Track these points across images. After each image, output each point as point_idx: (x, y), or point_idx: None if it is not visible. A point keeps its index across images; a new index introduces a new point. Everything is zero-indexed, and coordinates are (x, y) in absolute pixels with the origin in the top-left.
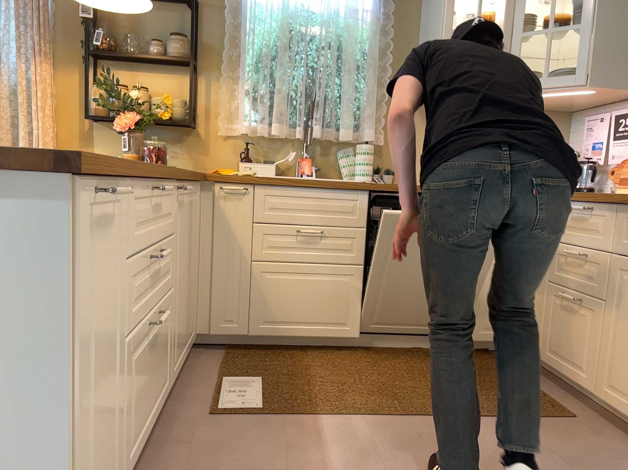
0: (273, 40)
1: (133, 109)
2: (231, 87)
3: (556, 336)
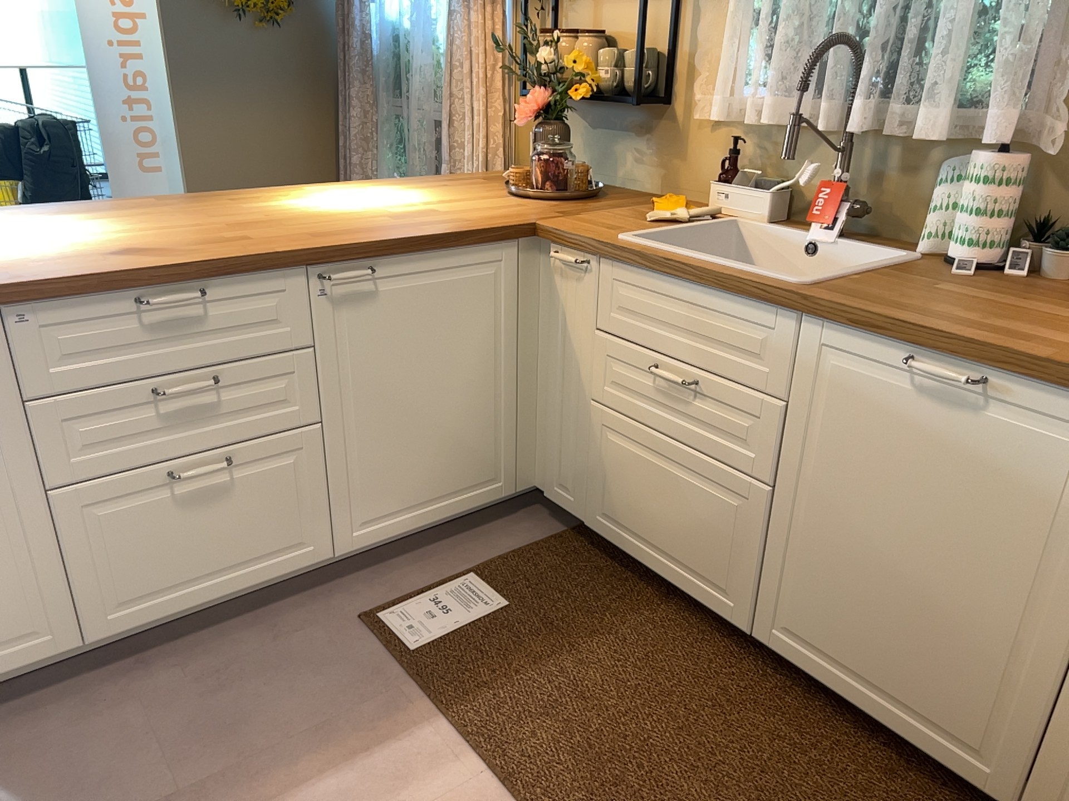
0: None
1: (540, 82)
2: (726, 11)
3: None
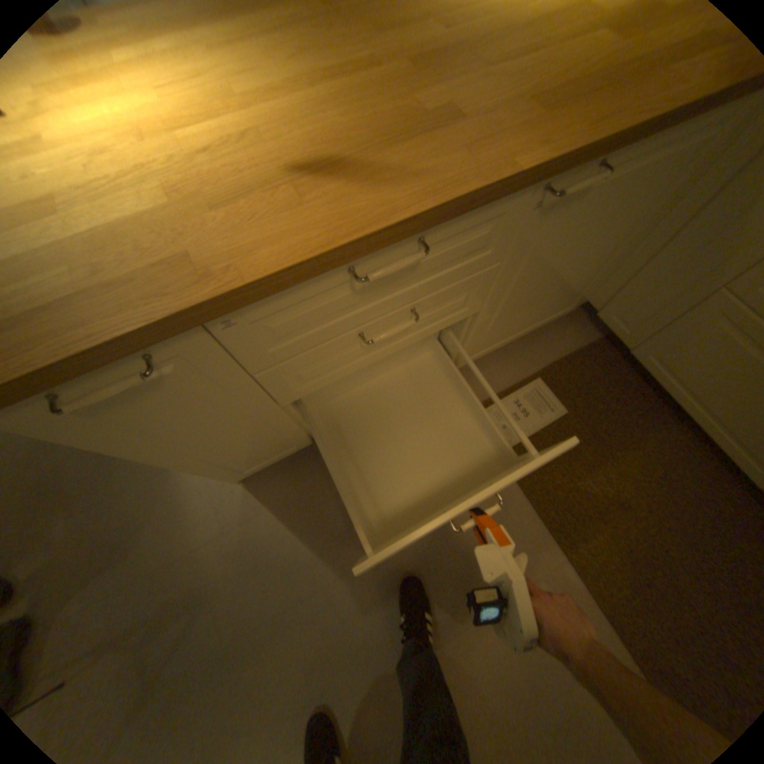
0: None
1: None
2: None
3: None
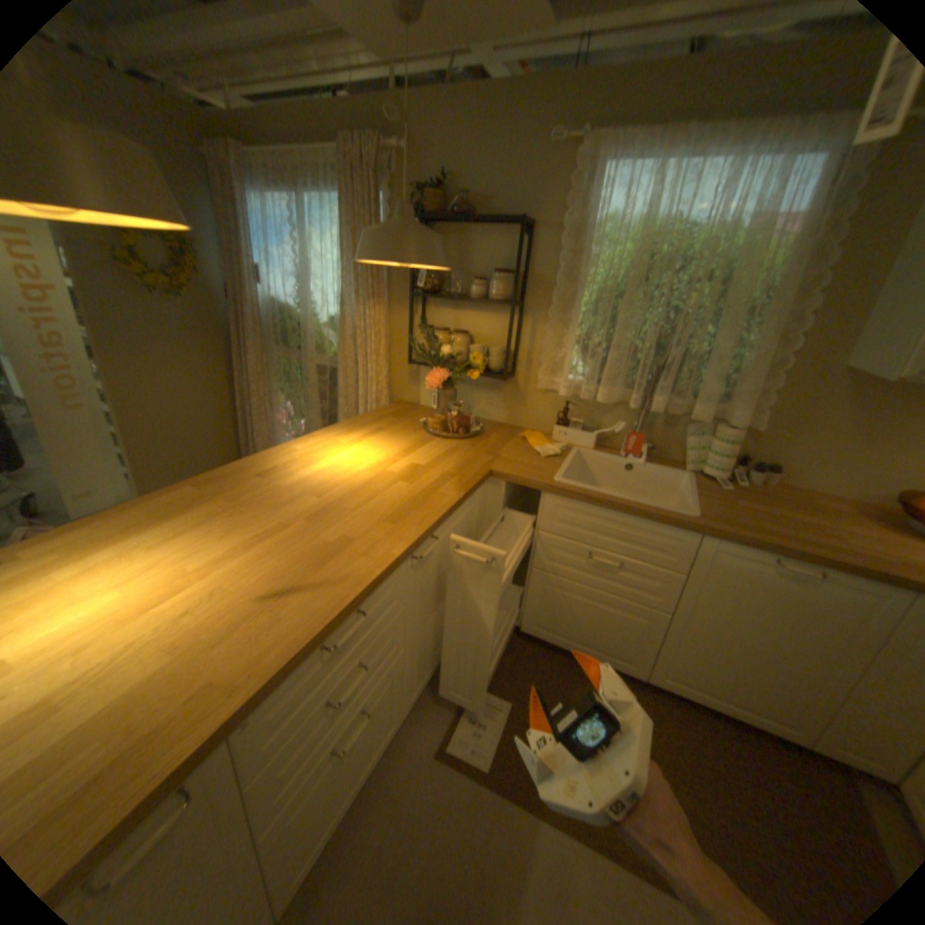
0: (623, 269)
1: (443, 365)
2: (558, 332)
3: None
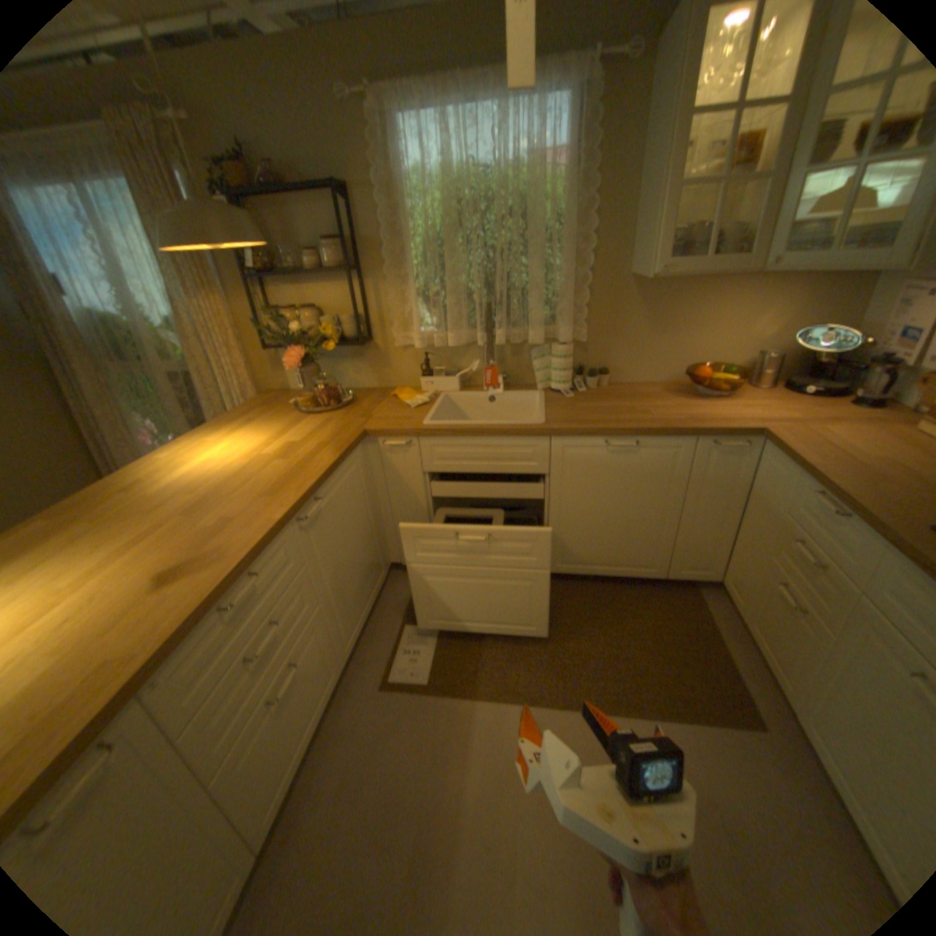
0: (438, 218)
1: (296, 342)
2: (399, 288)
3: (767, 618)
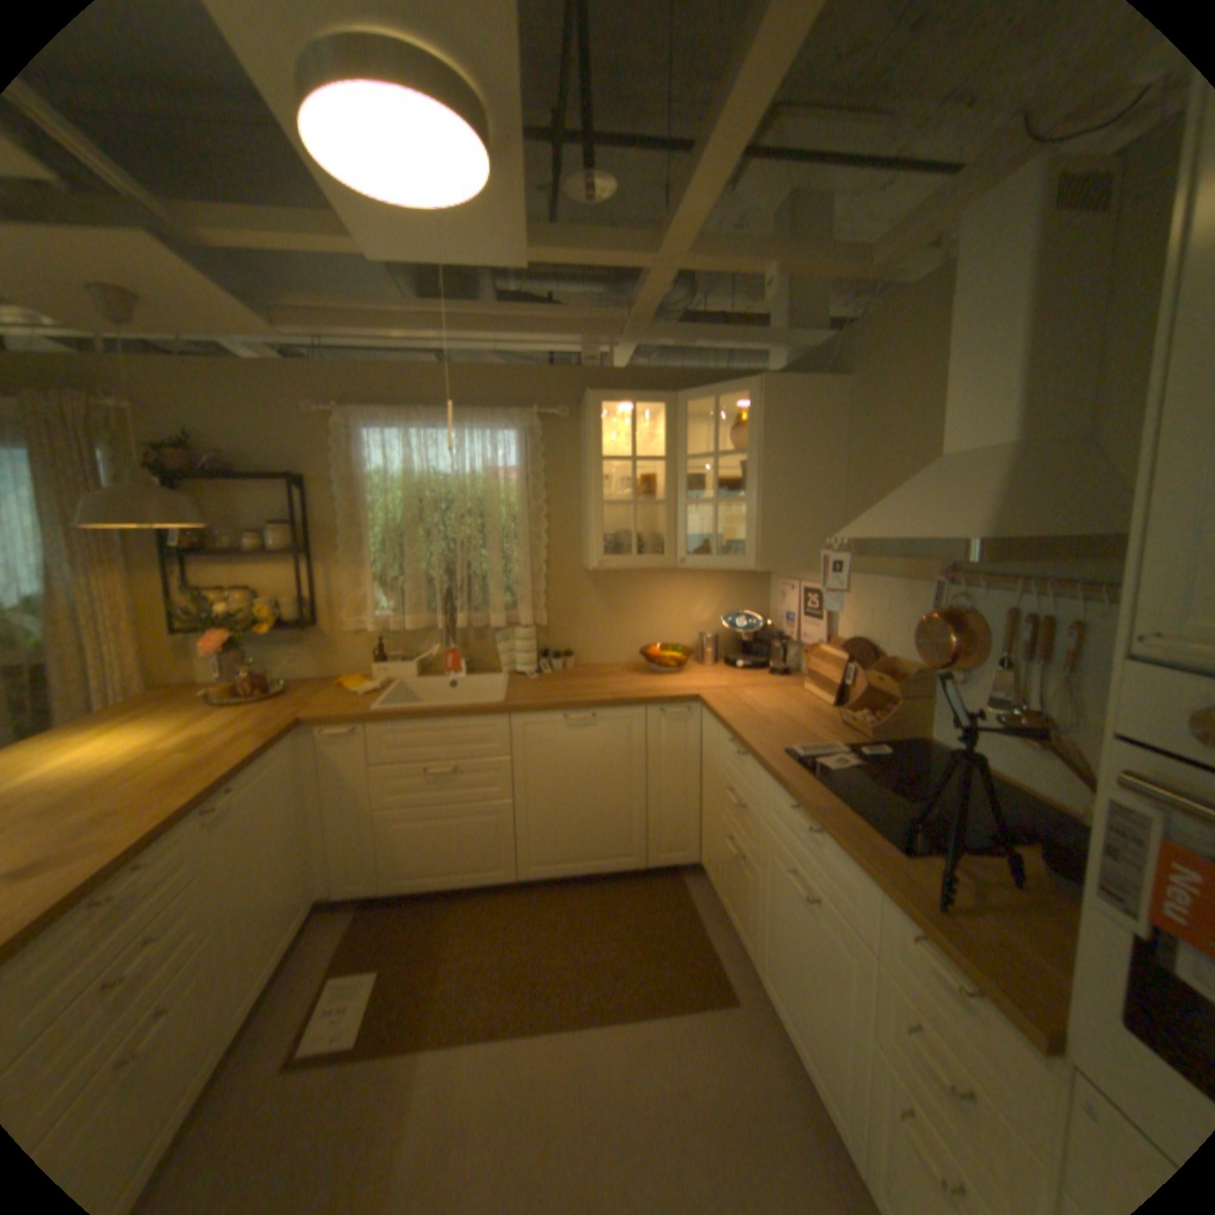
0: (400, 512)
1: (220, 624)
2: (354, 572)
3: (728, 882)
